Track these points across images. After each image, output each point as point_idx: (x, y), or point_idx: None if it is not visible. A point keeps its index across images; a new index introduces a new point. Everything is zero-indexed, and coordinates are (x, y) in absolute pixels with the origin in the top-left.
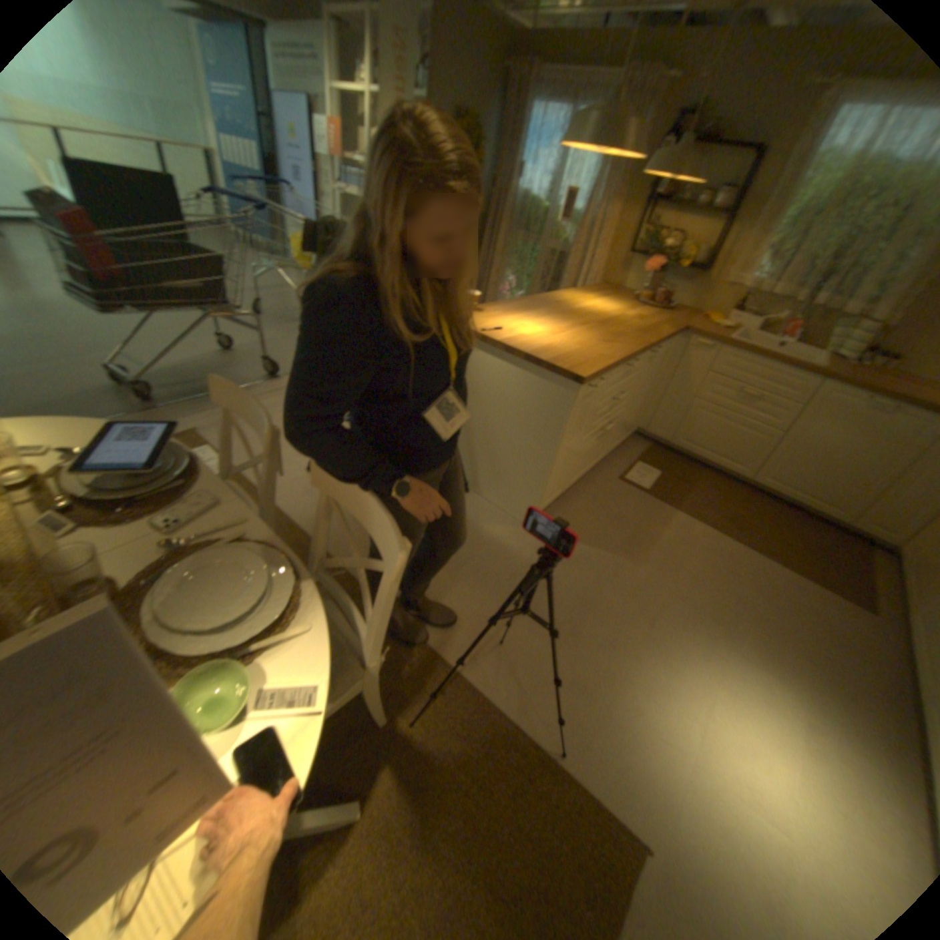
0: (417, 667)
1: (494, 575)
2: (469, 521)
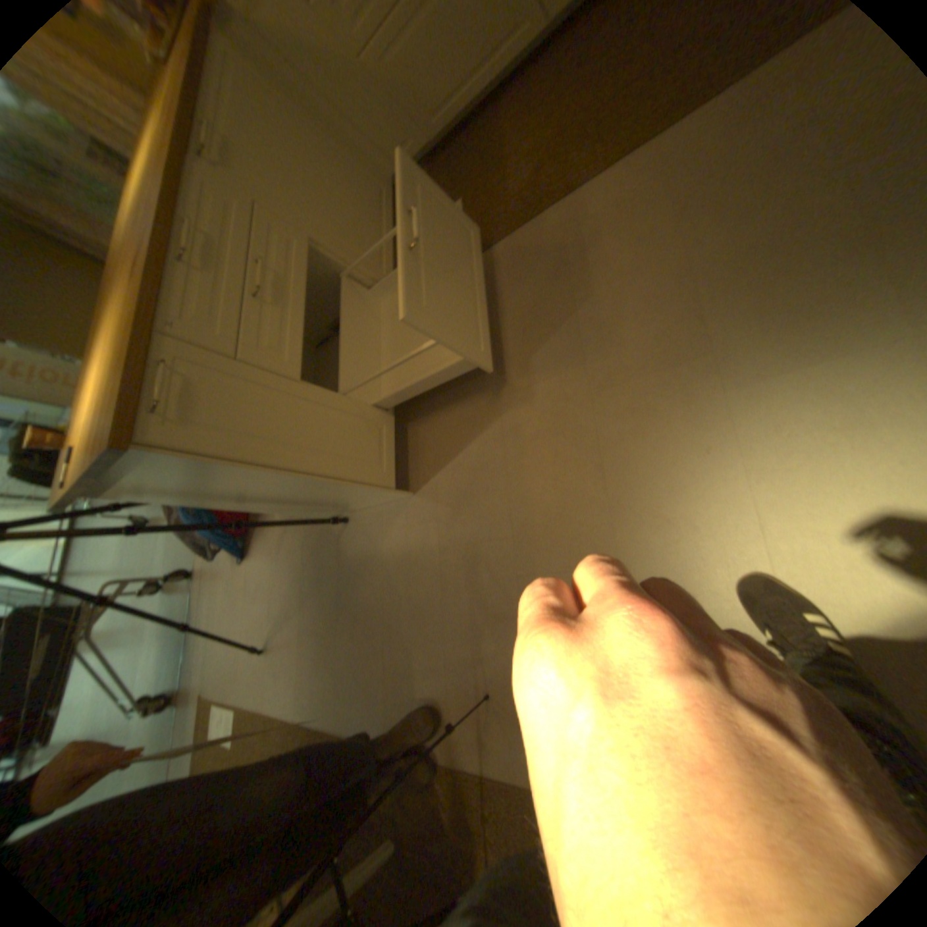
0: (450, 807)
1: (429, 606)
2: (372, 557)
